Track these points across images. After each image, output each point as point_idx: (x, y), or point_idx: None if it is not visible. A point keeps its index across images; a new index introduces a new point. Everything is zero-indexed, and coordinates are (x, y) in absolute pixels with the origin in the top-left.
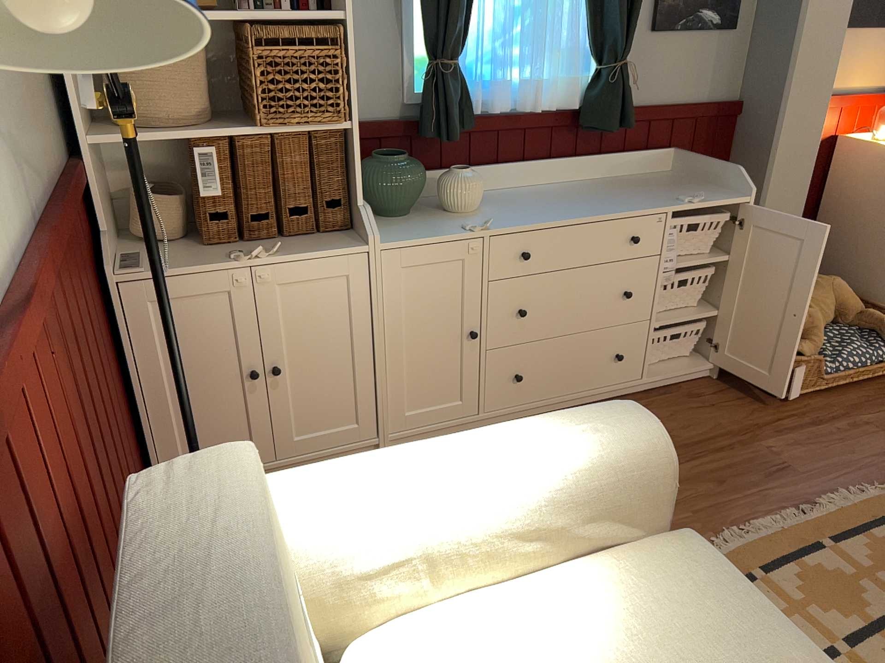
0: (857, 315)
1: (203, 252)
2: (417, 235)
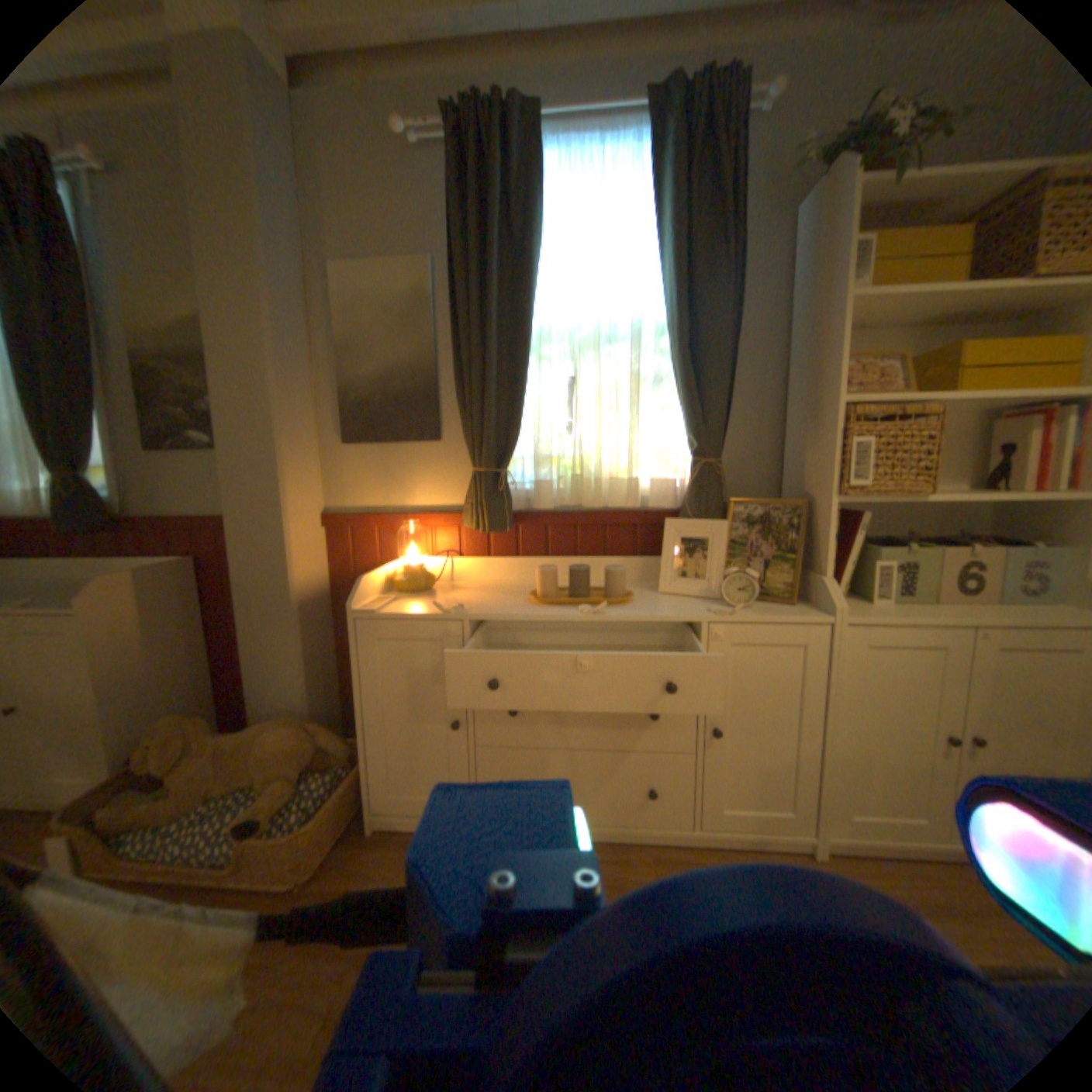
0: (280, 784)
1: None
2: None
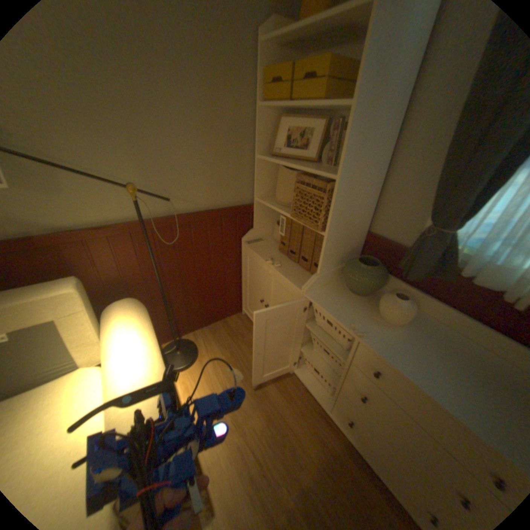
0: None
1: (273, 251)
2: (330, 305)
